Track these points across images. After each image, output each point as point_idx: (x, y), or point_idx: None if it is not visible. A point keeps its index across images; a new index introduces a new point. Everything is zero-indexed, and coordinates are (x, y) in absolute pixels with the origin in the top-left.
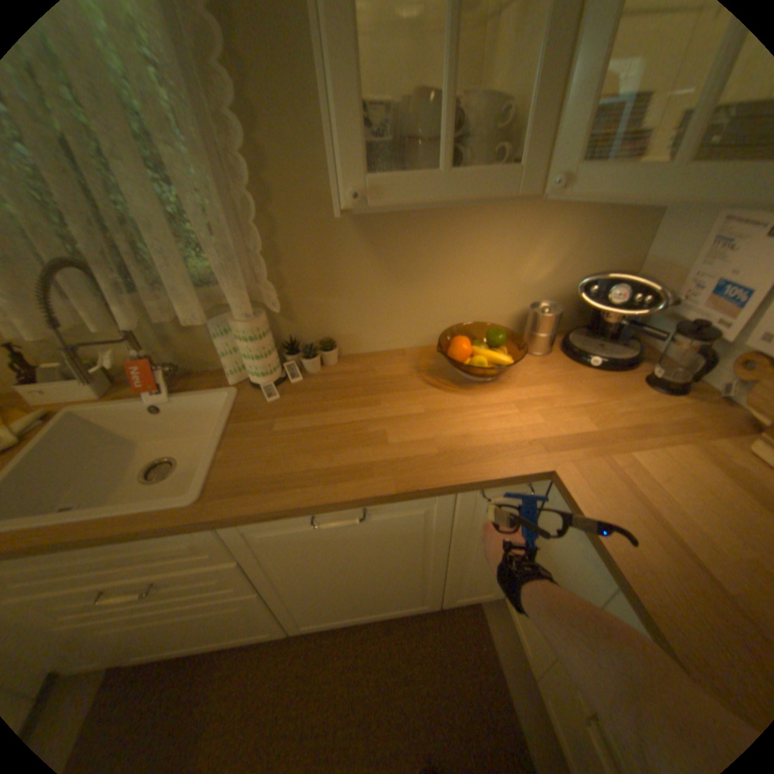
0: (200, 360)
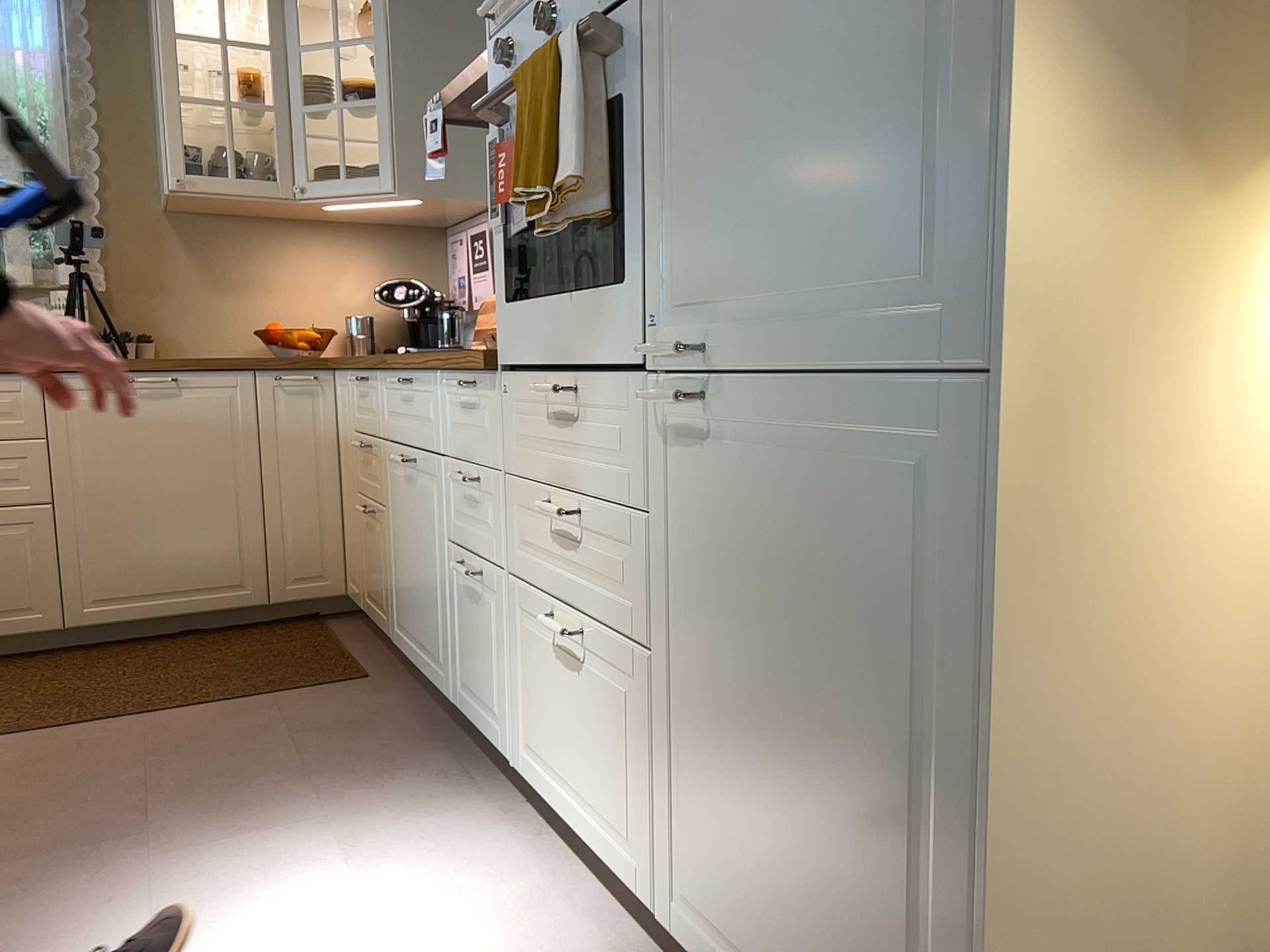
0: None
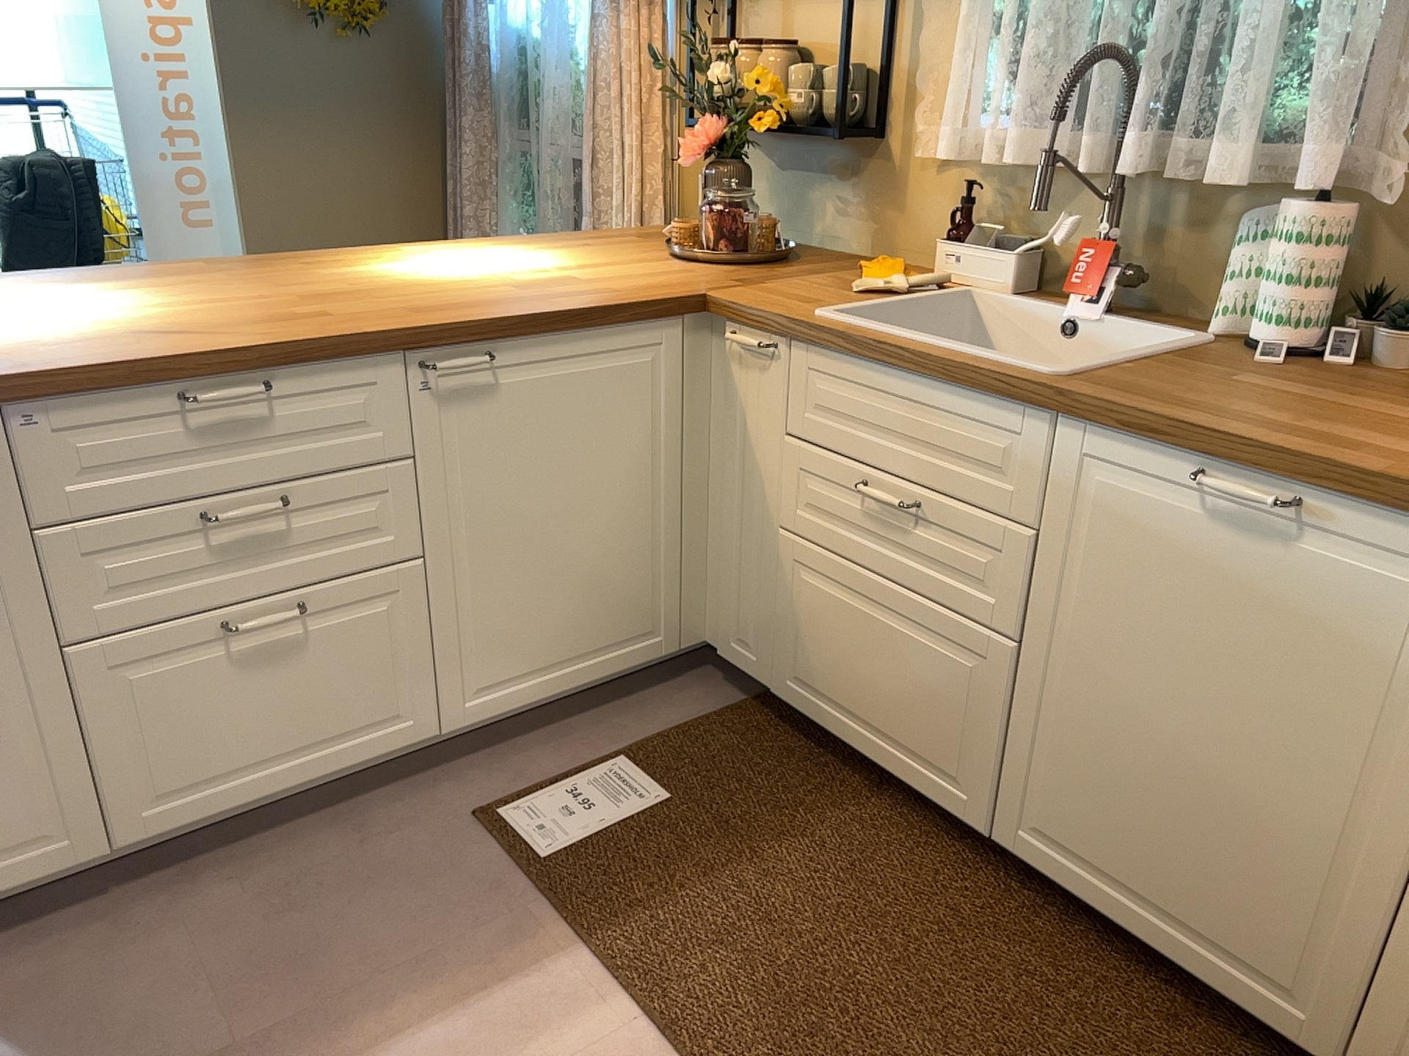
0: (1183, 296)
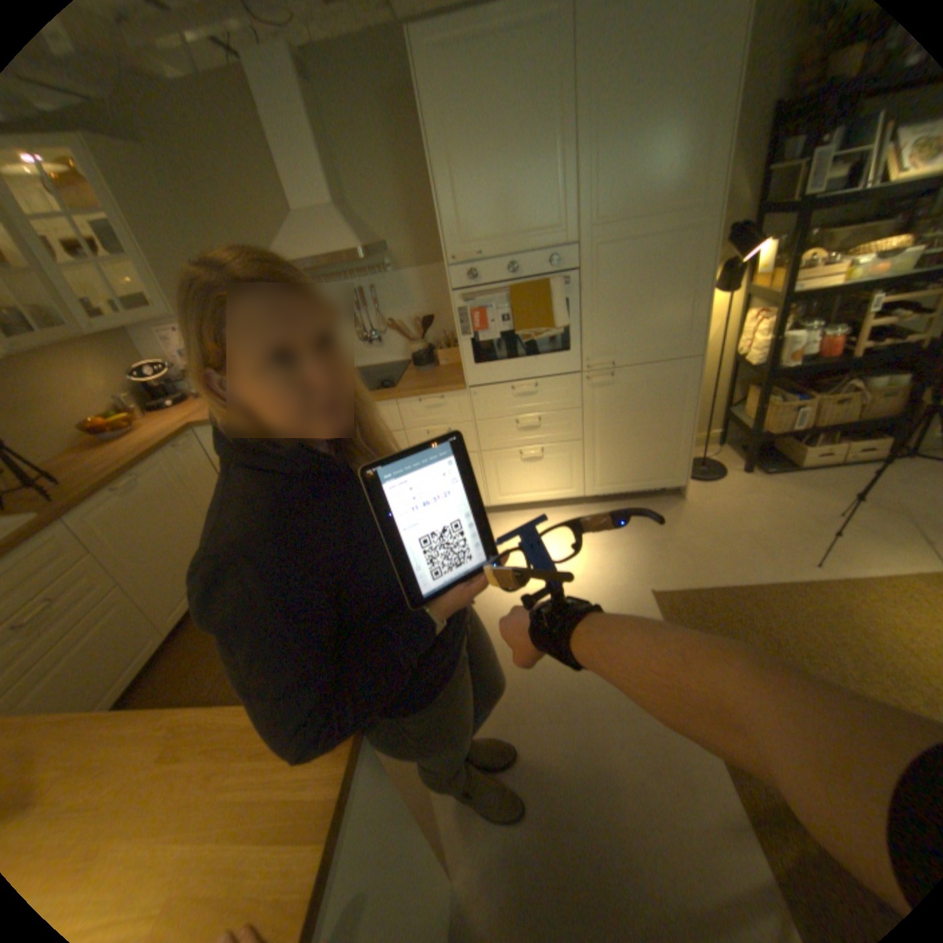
0: None
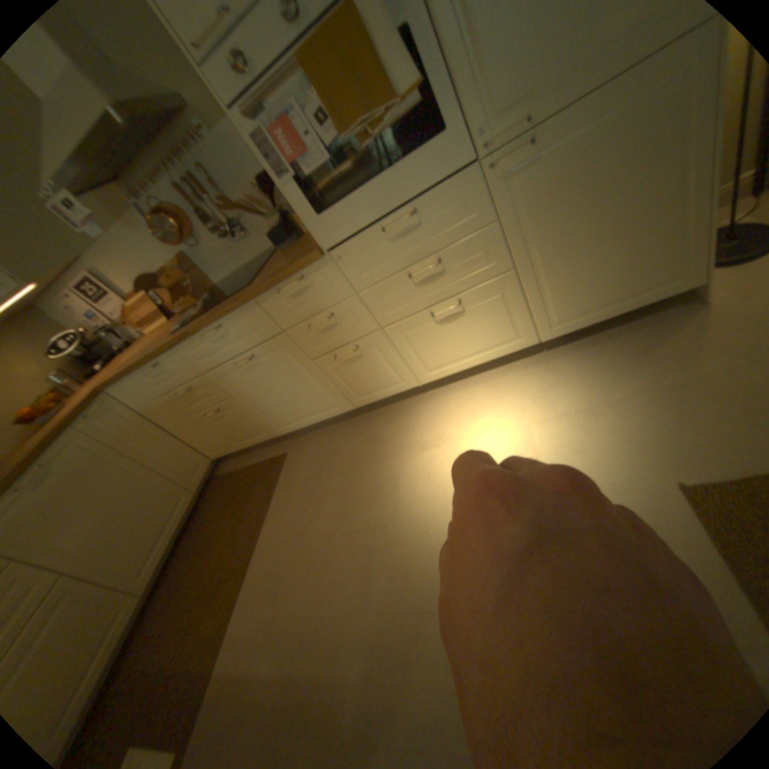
0: None
